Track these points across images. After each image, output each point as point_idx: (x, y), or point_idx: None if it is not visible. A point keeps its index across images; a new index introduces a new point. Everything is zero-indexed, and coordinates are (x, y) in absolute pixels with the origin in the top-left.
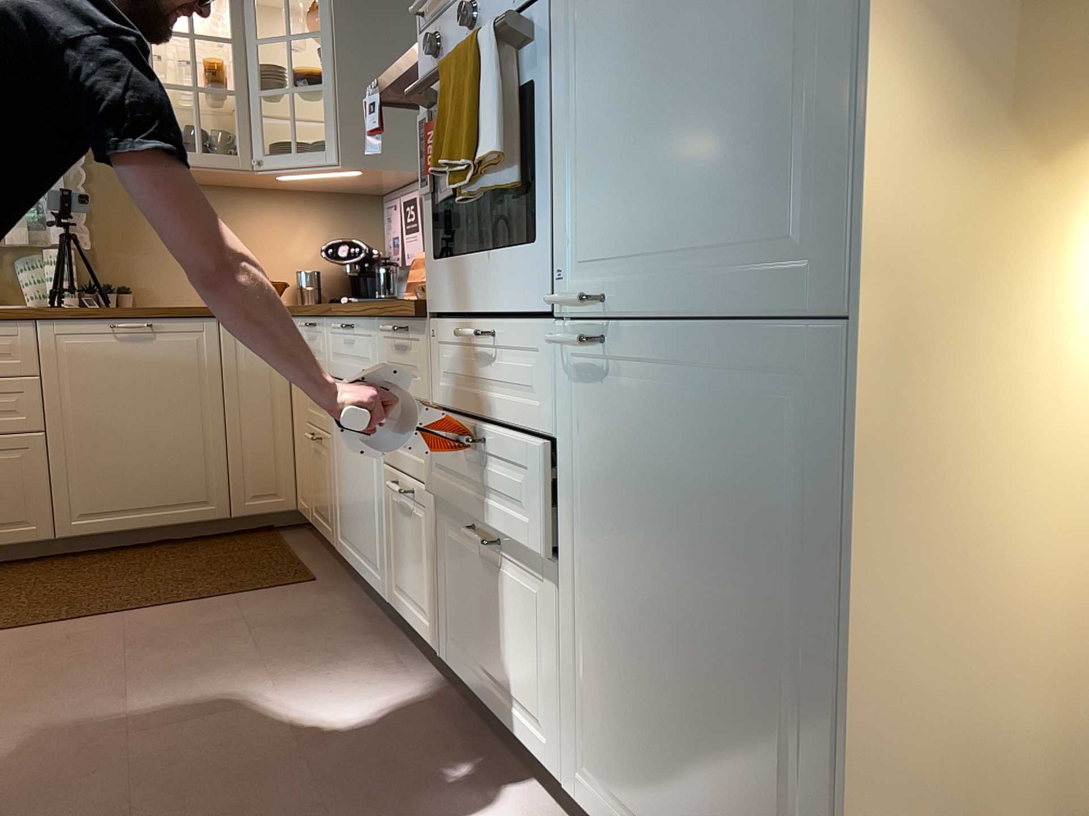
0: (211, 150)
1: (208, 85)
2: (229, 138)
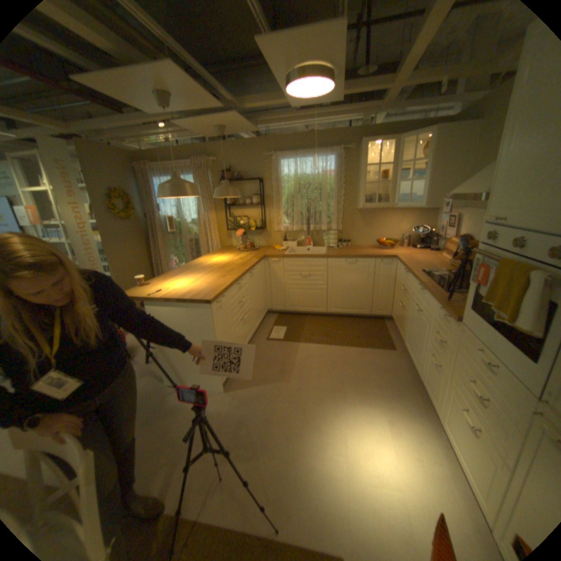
0: (379, 199)
1: (382, 179)
2: (386, 196)
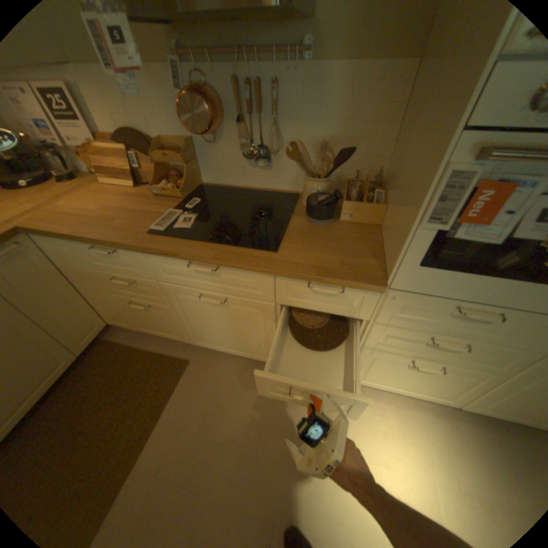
0: None
1: None
2: None
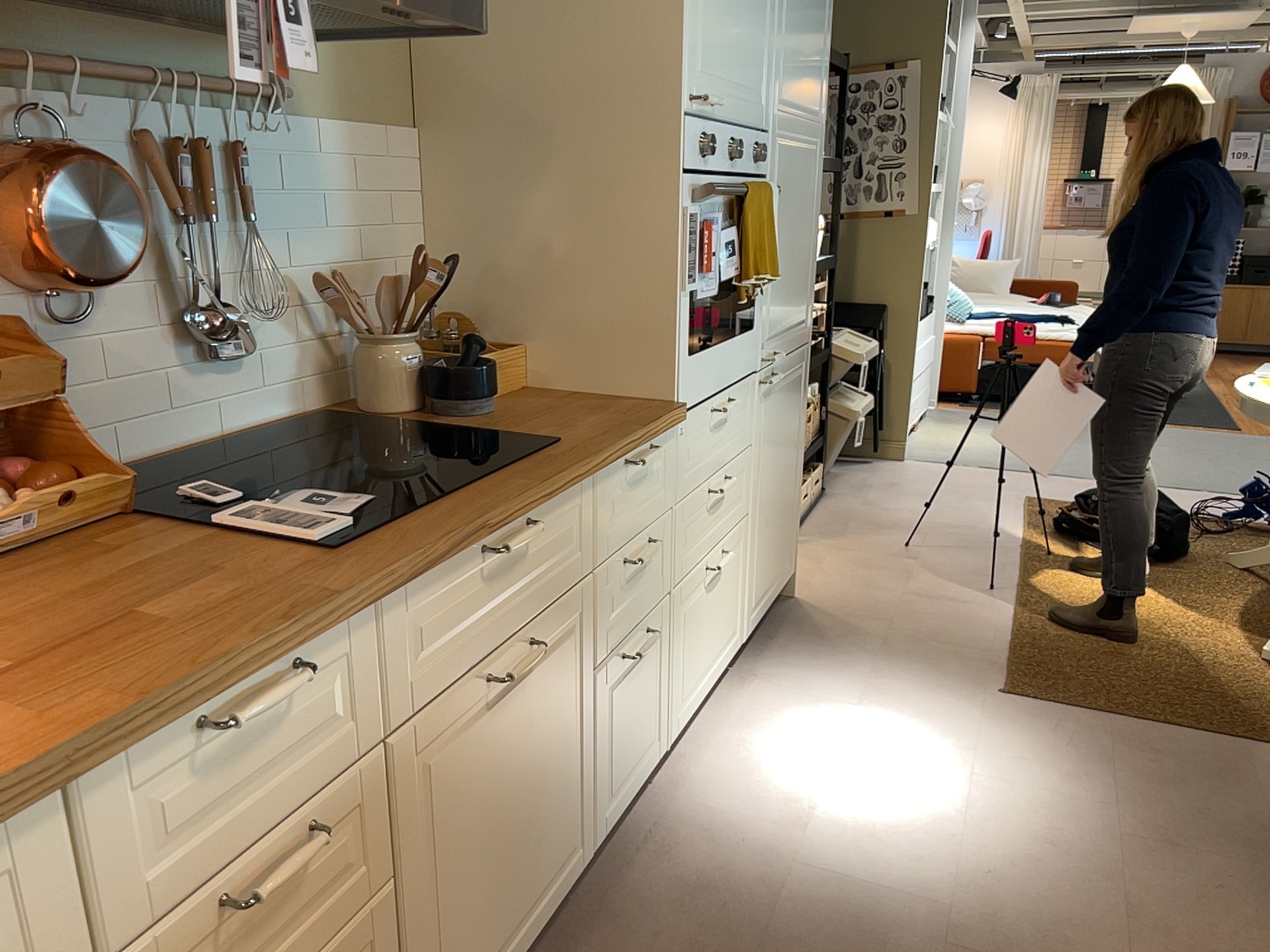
0: None
1: None
2: None
